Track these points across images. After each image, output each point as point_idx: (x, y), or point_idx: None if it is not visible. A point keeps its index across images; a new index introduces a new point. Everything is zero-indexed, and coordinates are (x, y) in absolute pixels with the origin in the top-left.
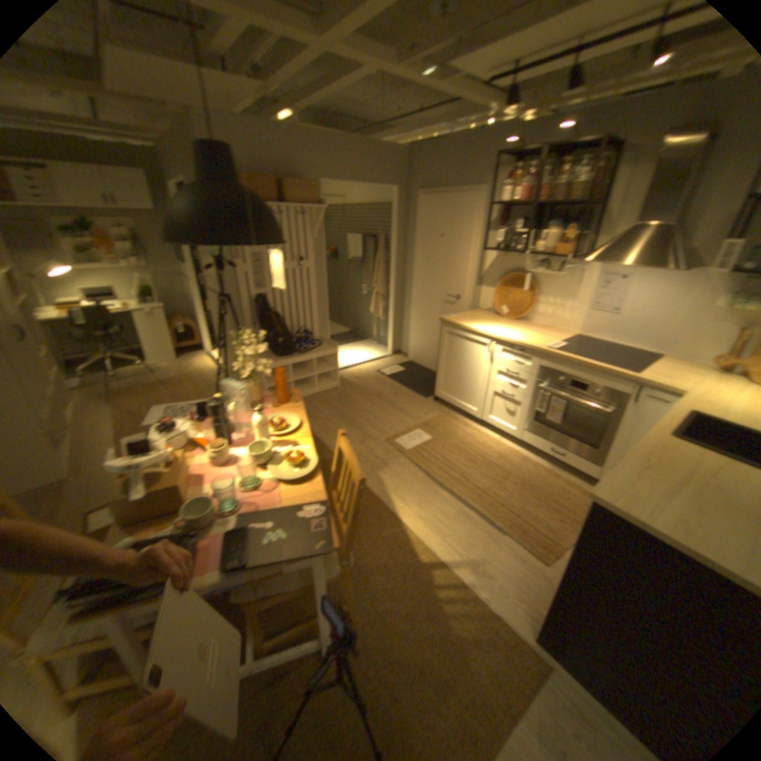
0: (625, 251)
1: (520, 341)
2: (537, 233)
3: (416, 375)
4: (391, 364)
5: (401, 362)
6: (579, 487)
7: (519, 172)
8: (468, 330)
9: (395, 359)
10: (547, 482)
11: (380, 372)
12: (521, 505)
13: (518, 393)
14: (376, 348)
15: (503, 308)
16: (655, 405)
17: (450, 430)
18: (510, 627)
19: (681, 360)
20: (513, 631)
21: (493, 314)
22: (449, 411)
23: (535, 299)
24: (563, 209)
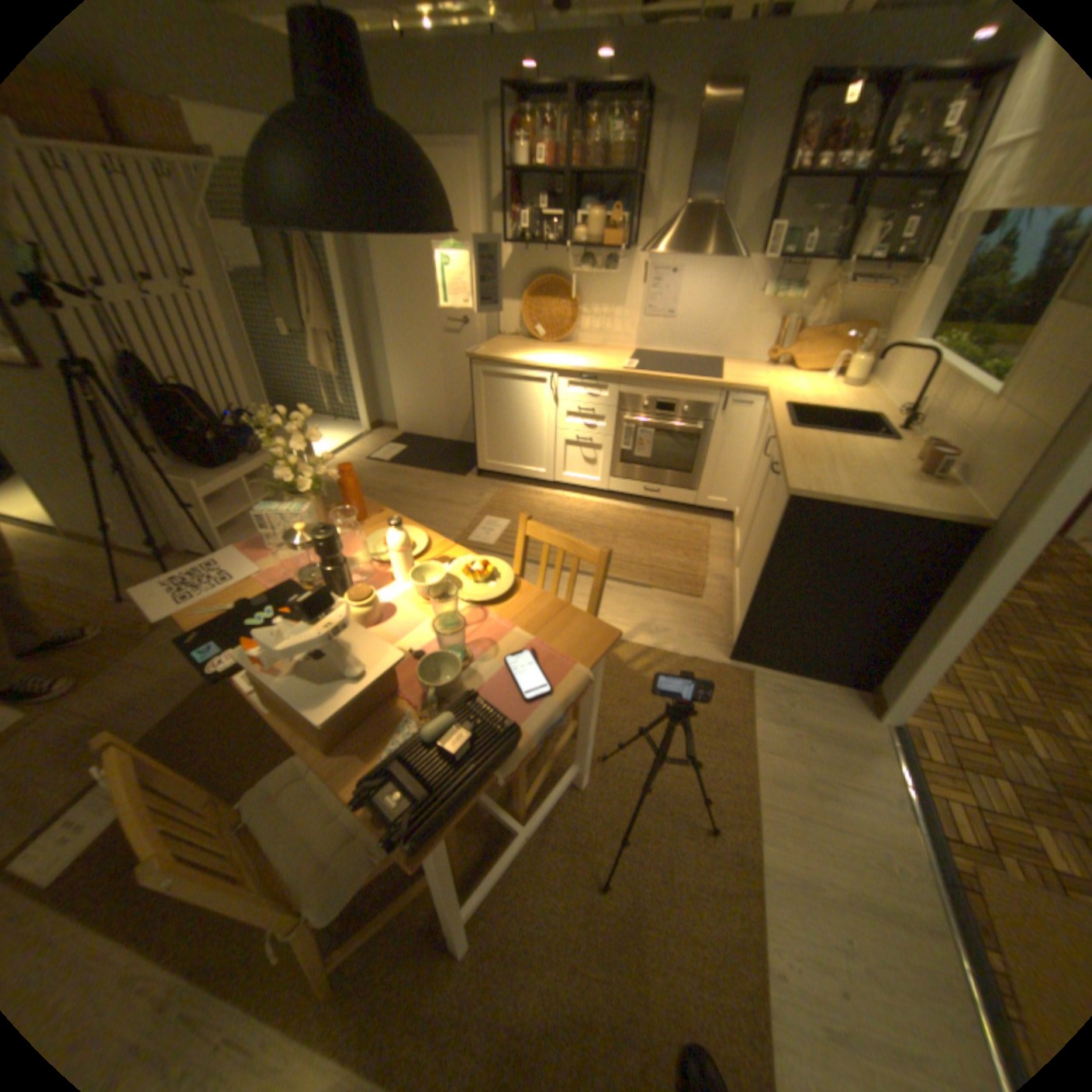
0: (686, 239)
1: (590, 368)
2: (564, 217)
3: (429, 451)
4: (381, 445)
5: (392, 438)
6: (679, 520)
7: (525, 121)
8: (515, 365)
9: (381, 437)
10: (652, 525)
11: (373, 460)
12: (644, 555)
13: (595, 436)
14: (337, 427)
15: (537, 331)
16: (734, 411)
17: (523, 506)
18: (705, 661)
19: (736, 361)
20: (708, 662)
21: (526, 341)
22: (506, 485)
23: (578, 312)
24: (593, 182)
